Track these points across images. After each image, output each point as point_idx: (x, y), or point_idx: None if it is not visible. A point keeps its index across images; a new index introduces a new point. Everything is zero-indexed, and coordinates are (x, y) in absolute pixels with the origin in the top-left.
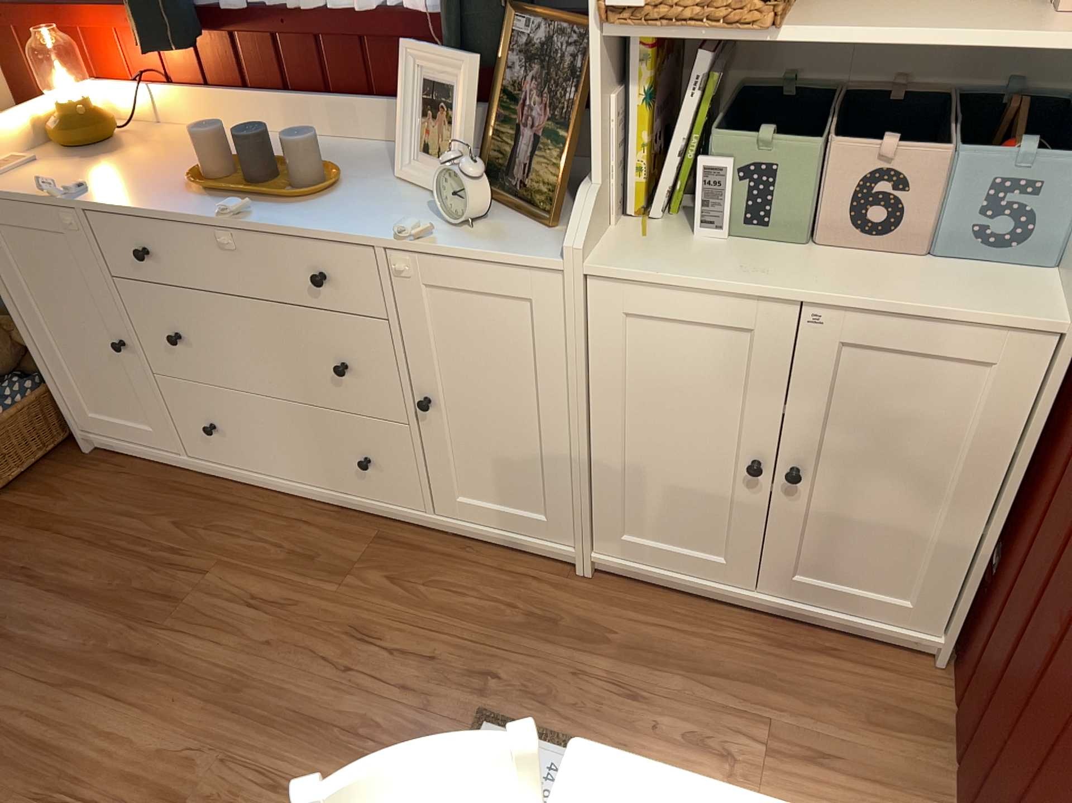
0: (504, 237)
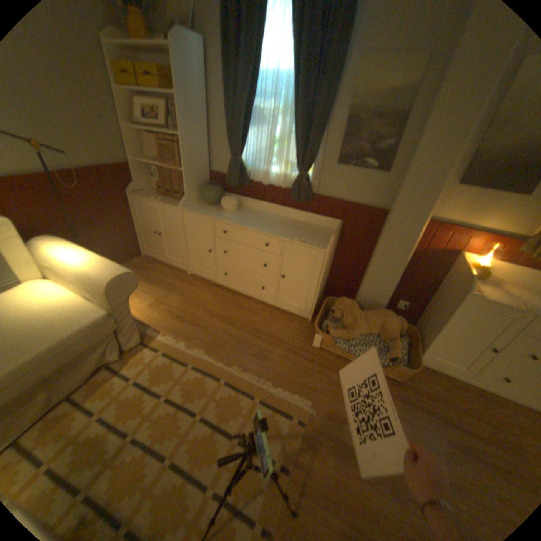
0: None
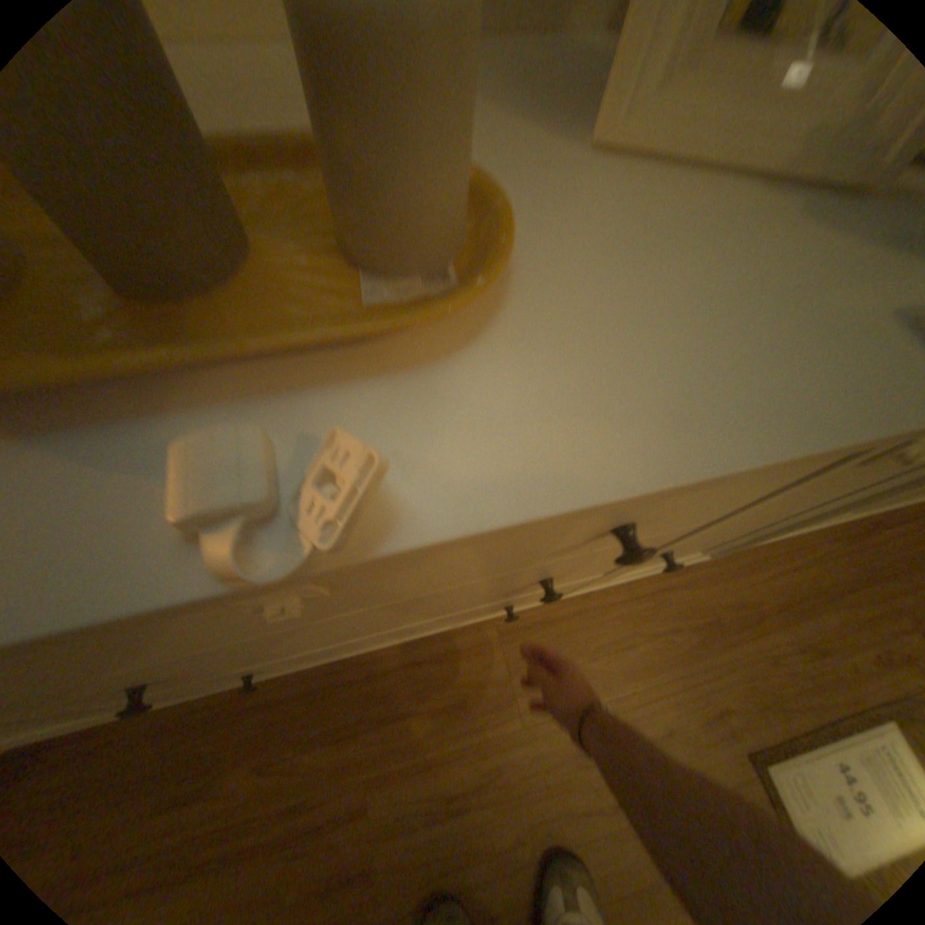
0: None
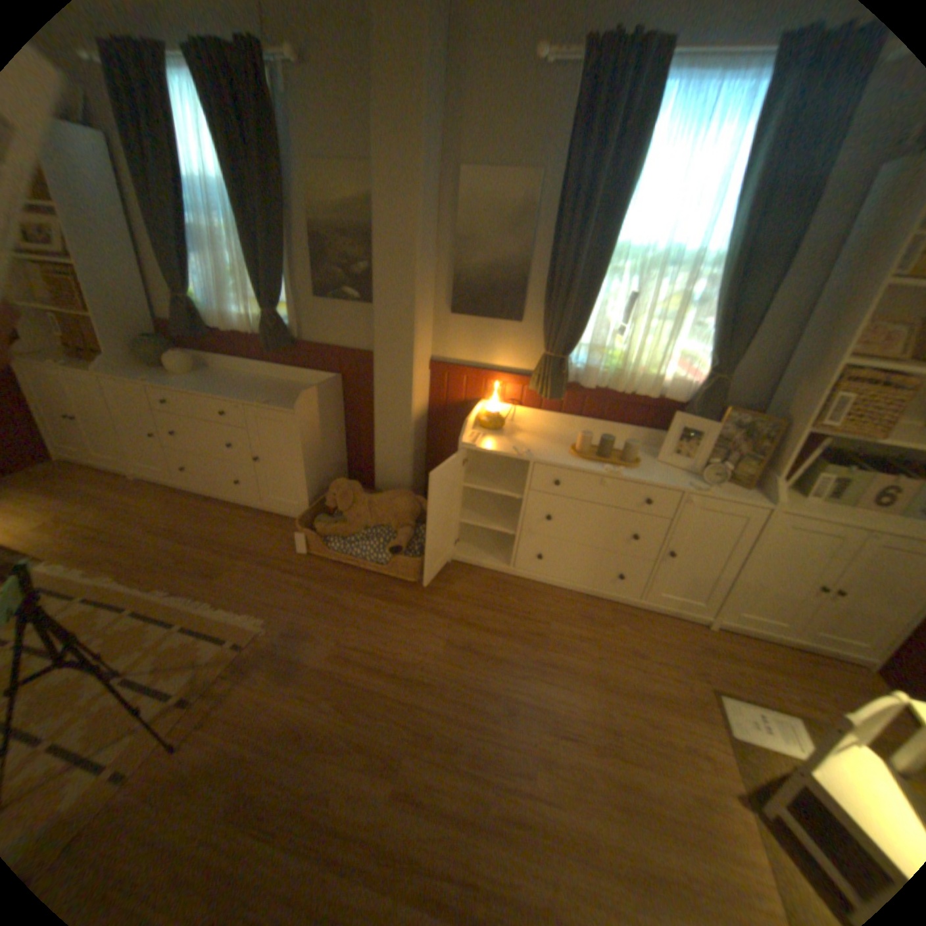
0: (737, 495)
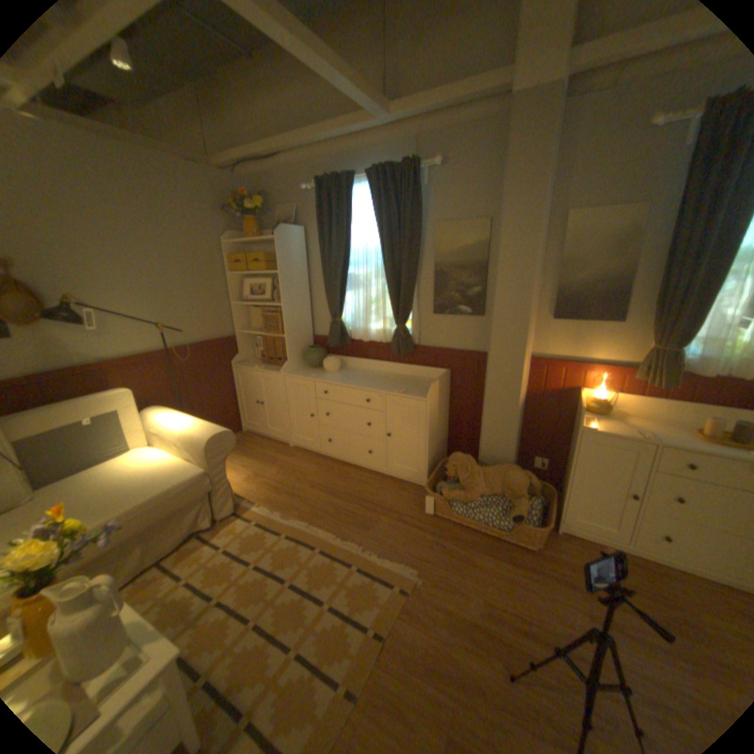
0: None
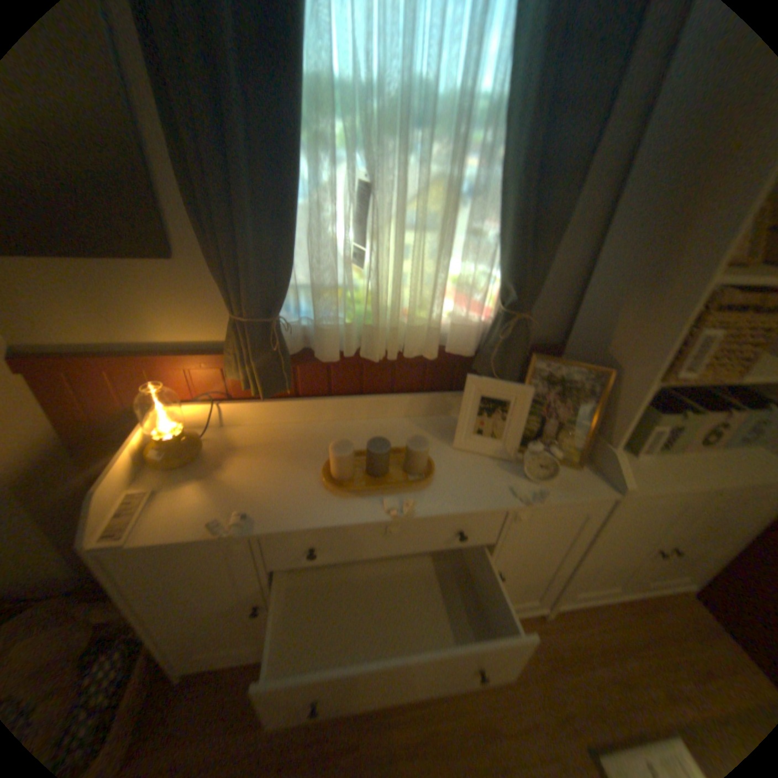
0: (573, 487)
